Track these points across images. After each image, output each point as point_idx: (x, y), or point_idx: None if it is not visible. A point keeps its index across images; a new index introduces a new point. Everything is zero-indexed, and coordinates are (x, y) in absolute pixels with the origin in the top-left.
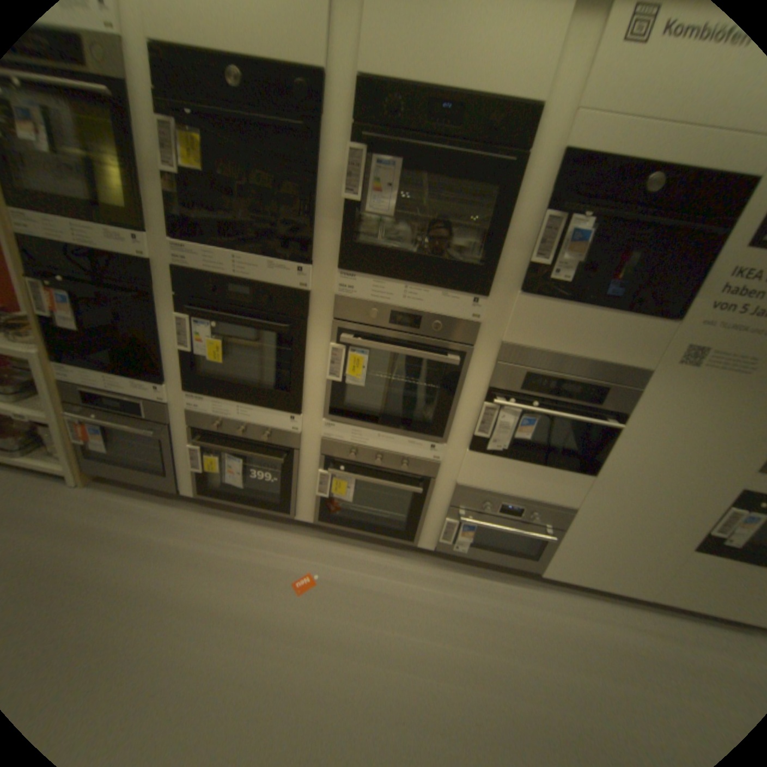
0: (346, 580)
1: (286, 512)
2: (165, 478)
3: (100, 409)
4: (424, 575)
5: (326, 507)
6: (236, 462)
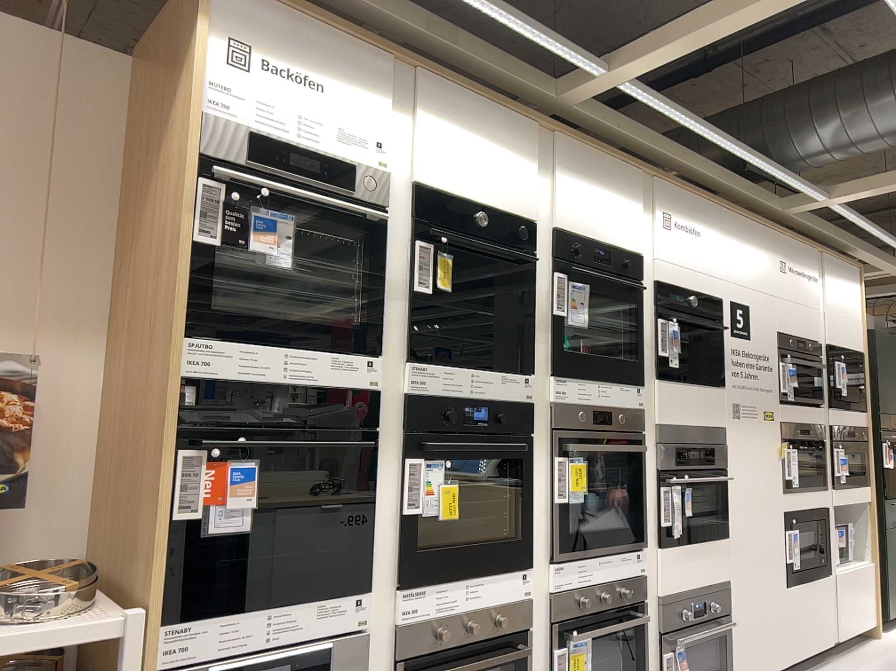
0: None
1: None
2: None
3: None
4: None
5: None
6: None
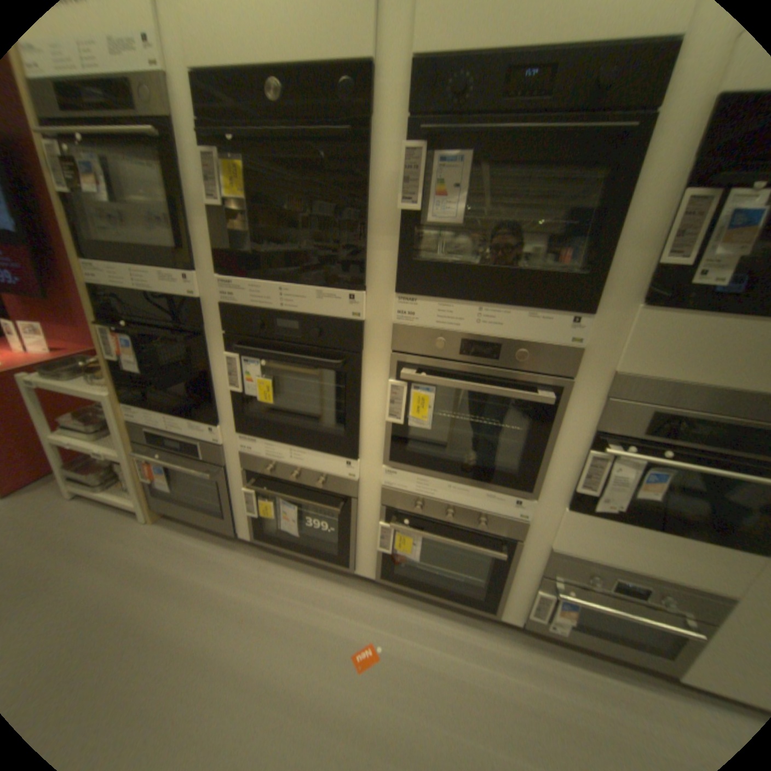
0: (414, 657)
1: (345, 566)
2: (223, 521)
3: (162, 450)
4: (511, 659)
5: (390, 565)
6: (291, 510)
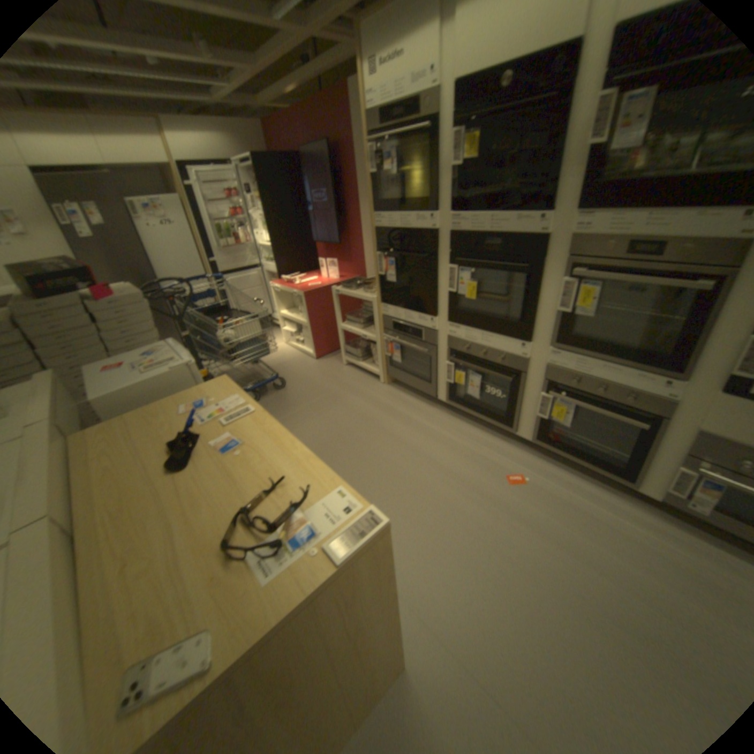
0: (554, 492)
1: (510, 427)
2: (430, 386)
3: (400, 335)
4: (644, 520)
5: (545, 429)
6: (476, 378)
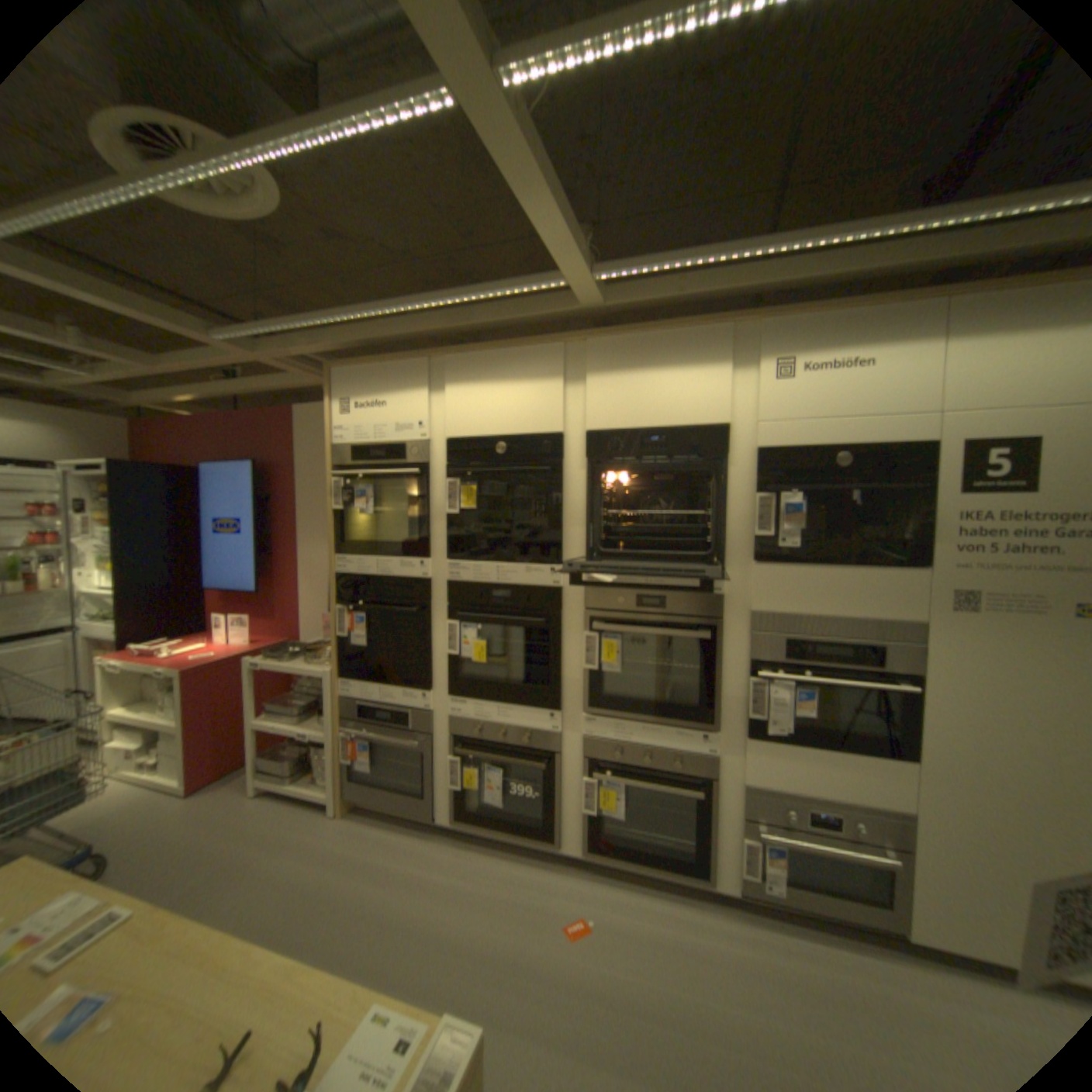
0: (628, 932)
1: (550, 843)
2: (422, 803)
3: (371, 724)
4: (732, 935)
5: (596, 833)
6: (496, 775)
